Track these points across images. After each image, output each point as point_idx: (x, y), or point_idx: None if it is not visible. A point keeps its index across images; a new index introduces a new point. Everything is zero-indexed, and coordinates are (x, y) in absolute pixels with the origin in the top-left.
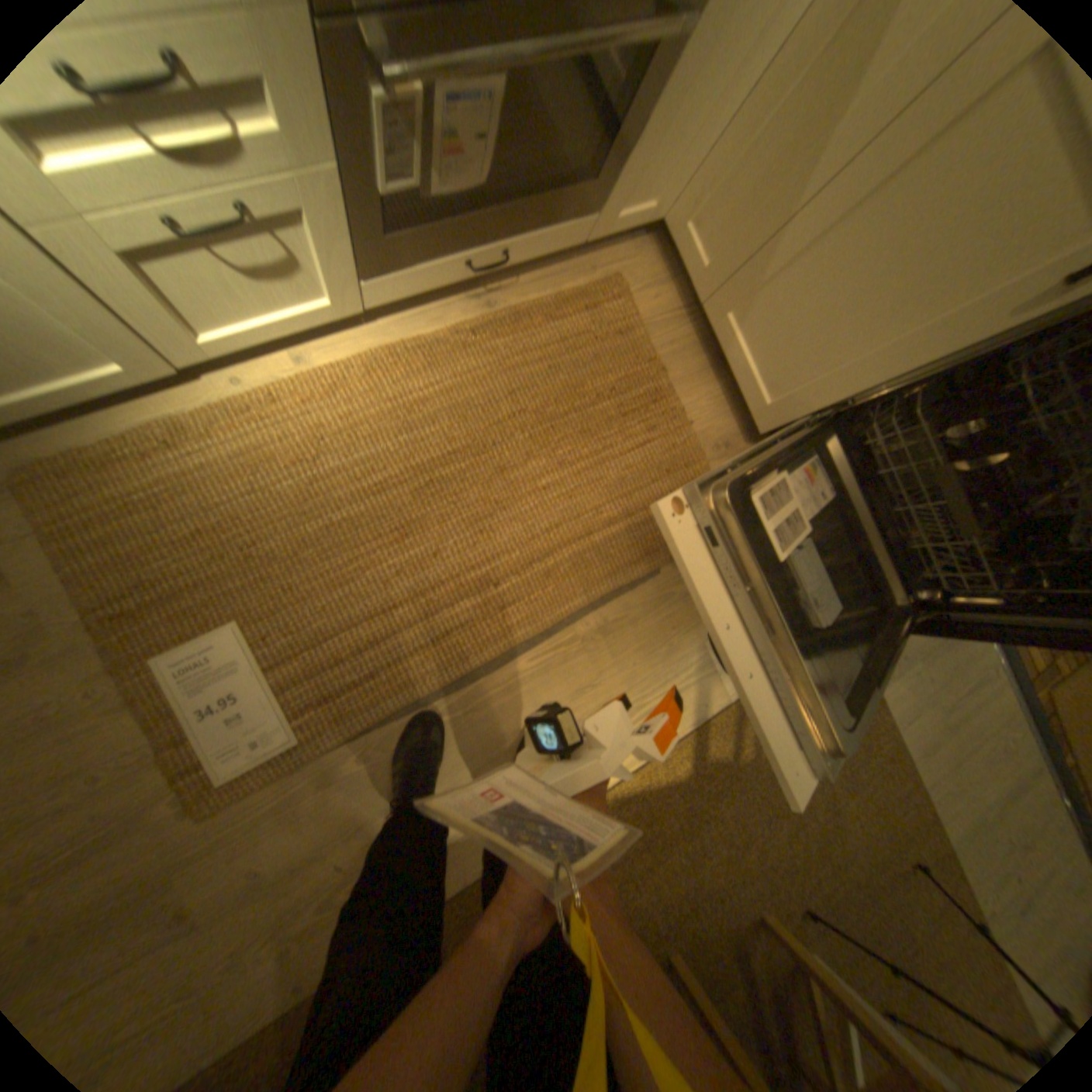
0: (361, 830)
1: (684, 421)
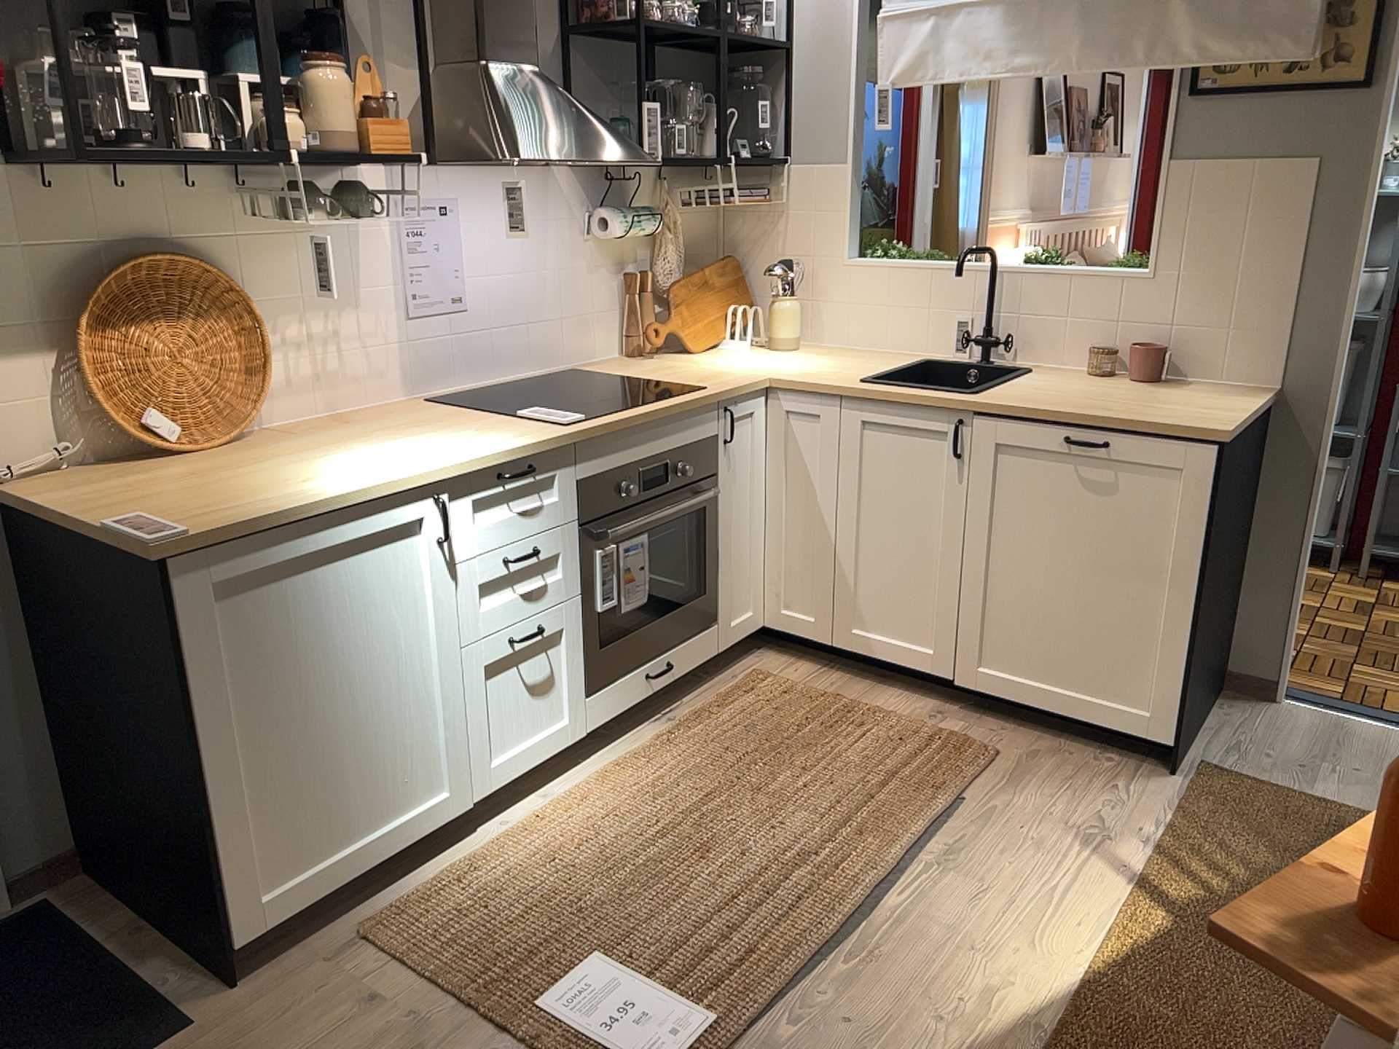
0: None
1: (890, 712)
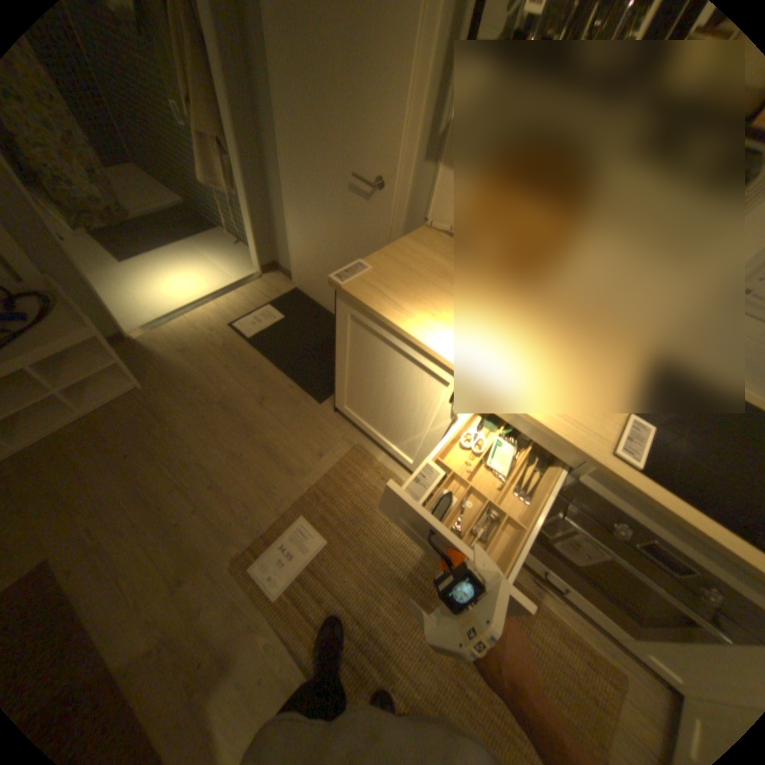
0: (225, 670)
1: None
